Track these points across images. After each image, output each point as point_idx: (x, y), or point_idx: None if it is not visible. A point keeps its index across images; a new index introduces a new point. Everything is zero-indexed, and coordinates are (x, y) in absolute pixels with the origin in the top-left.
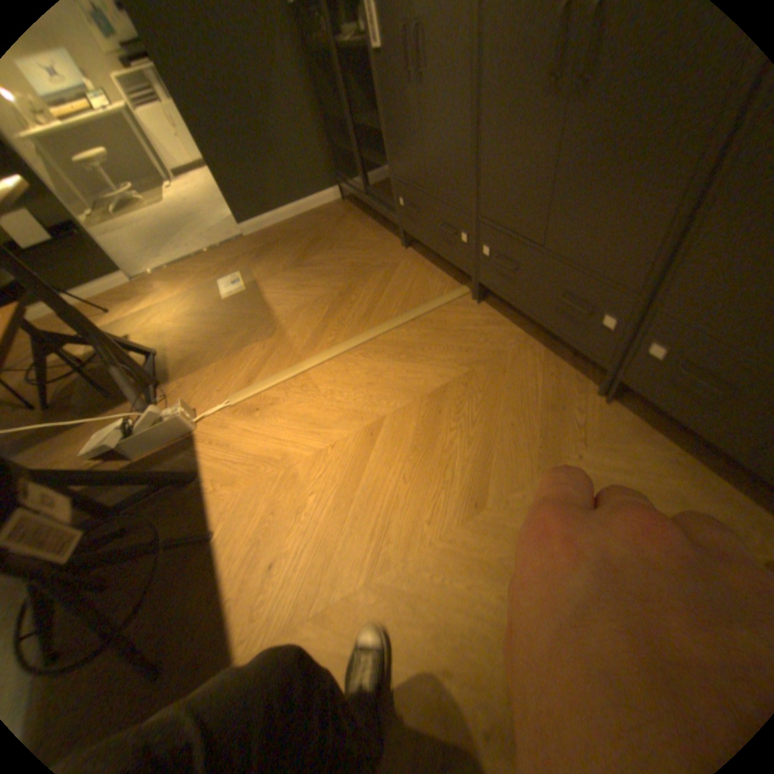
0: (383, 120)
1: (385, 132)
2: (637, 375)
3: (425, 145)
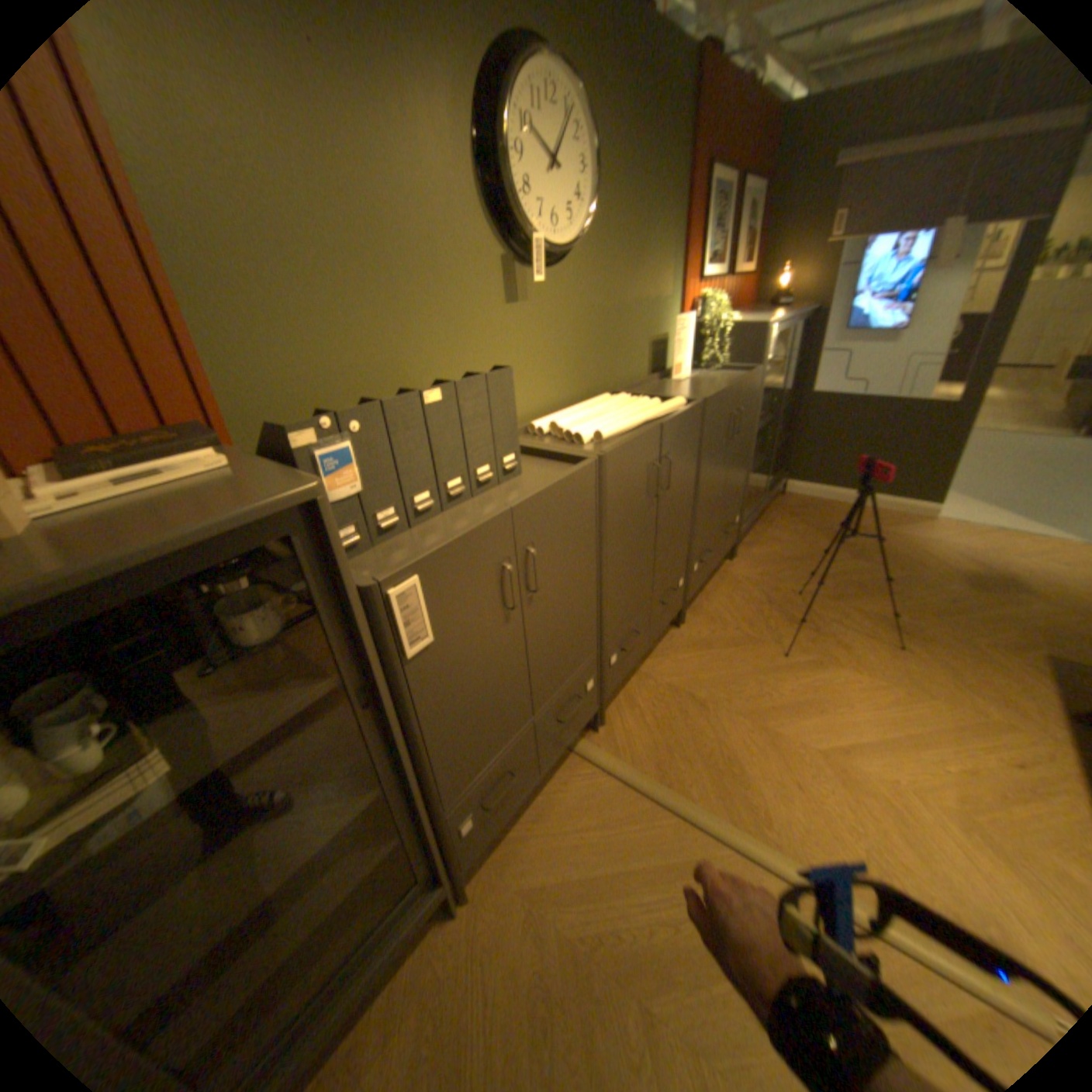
0: (426, 746)
1: (430, 760)
2: (691, 588)
3: (537, 660)
